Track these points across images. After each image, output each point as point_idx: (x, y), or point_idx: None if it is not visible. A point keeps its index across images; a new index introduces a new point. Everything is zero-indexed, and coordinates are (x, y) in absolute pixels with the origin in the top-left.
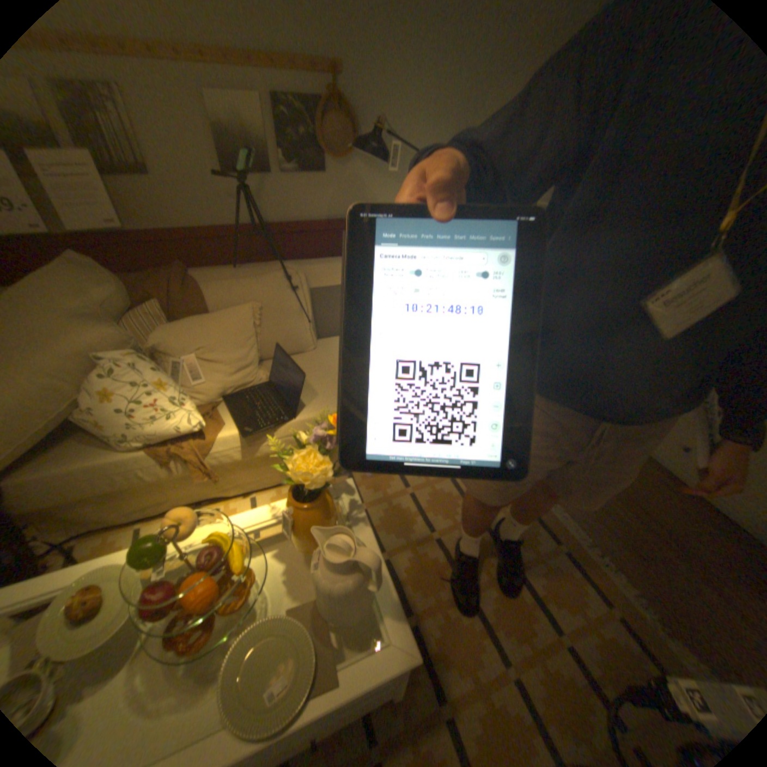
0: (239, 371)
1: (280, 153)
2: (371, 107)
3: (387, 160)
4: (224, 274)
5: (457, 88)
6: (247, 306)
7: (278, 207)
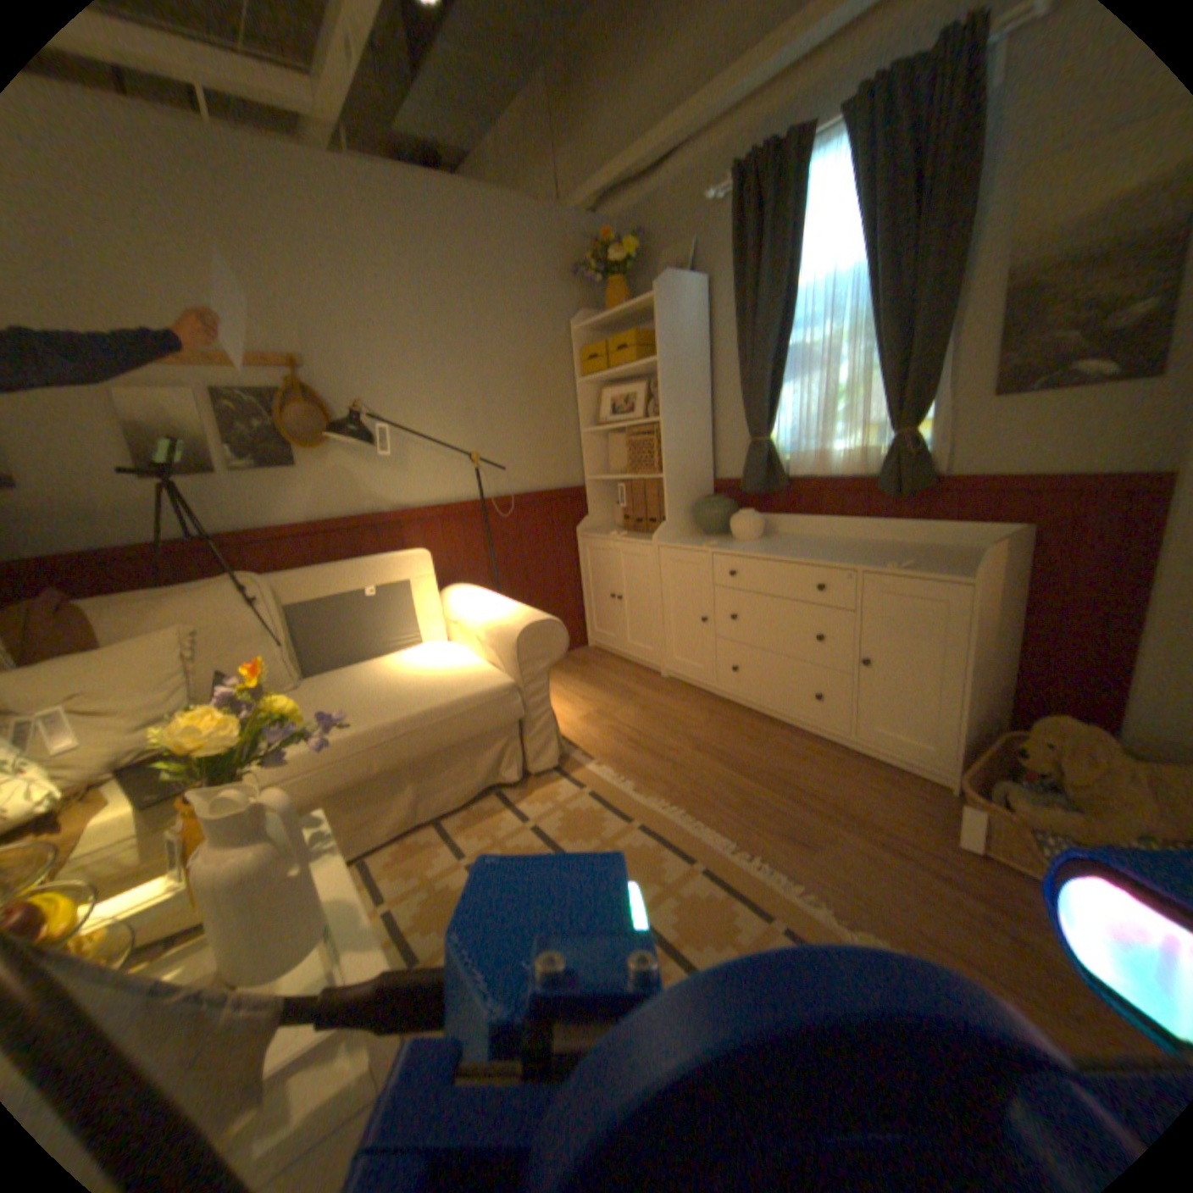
0: (145, 725)
1: (225, 450)
2: (346, 396)
3: (378, 447)
4: (129, 596)
5: (448, 374)
6: (166, 631)
7: (227, 513)
